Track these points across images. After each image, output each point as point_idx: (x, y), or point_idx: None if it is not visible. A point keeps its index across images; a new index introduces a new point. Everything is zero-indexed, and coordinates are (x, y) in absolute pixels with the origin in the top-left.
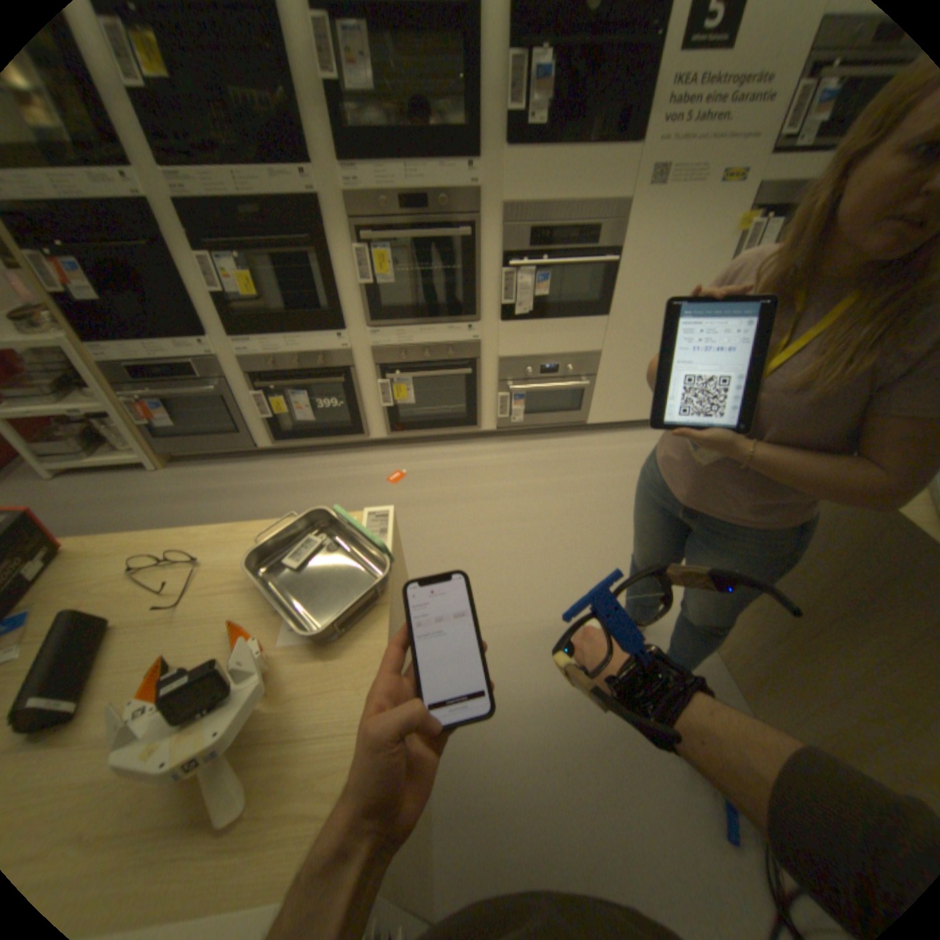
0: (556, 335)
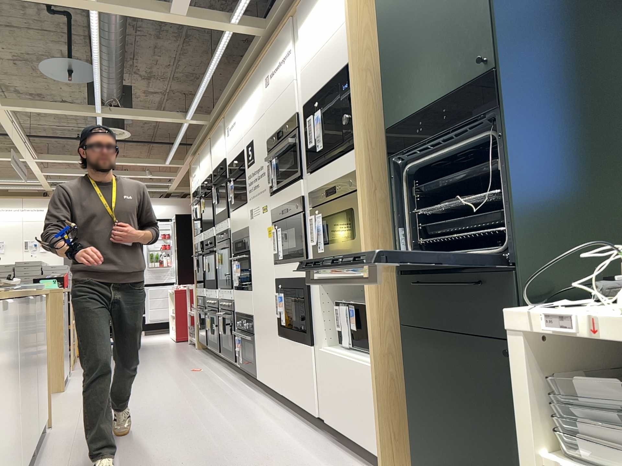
0: (243, 302)
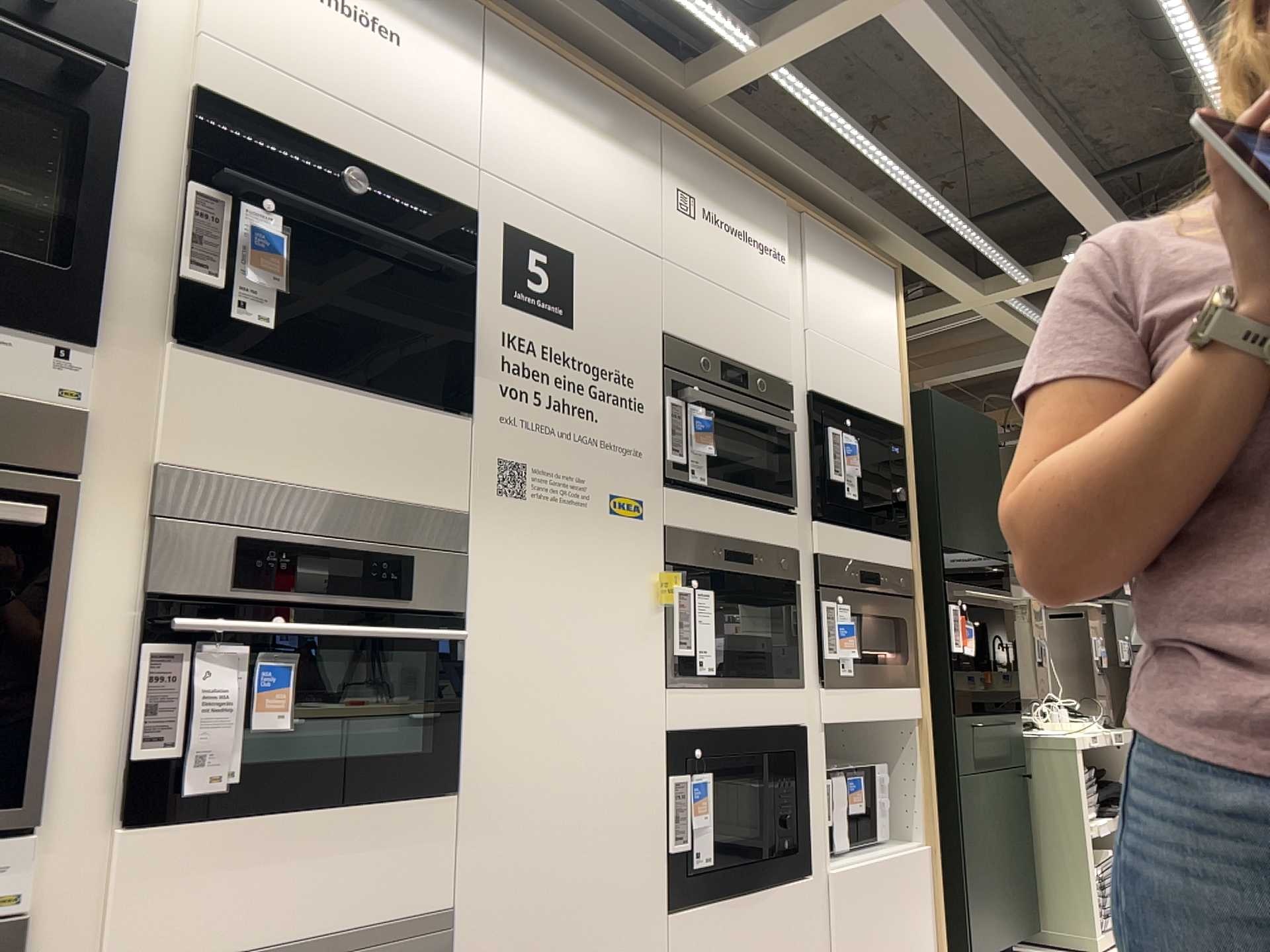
0: (322, 869)
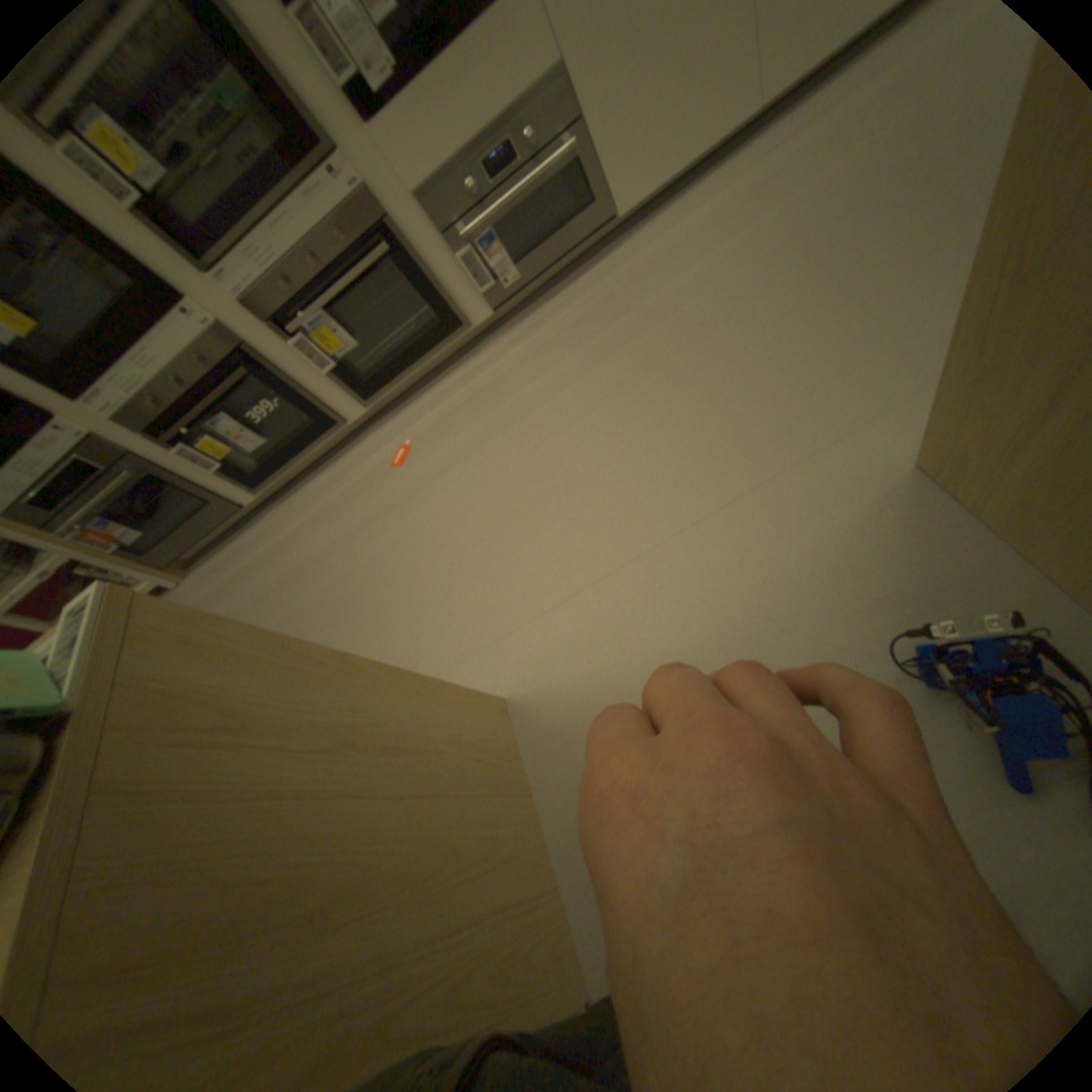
0: (471, 82)
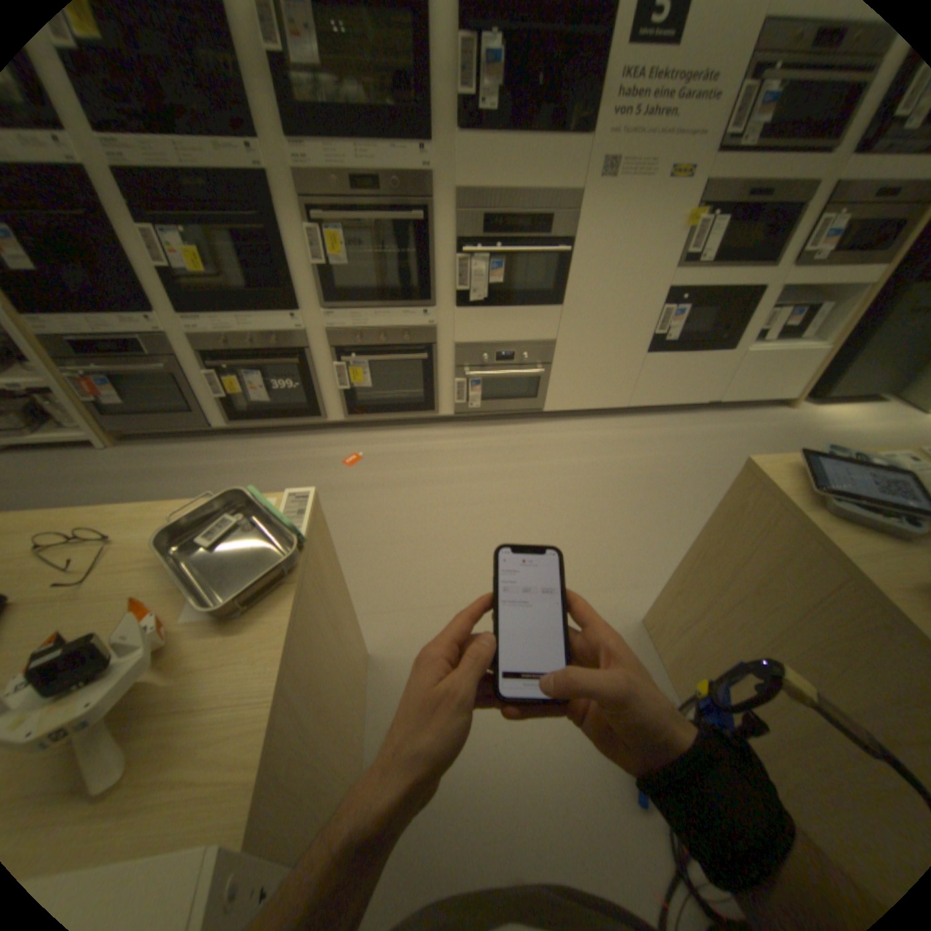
0: (512, 324)
